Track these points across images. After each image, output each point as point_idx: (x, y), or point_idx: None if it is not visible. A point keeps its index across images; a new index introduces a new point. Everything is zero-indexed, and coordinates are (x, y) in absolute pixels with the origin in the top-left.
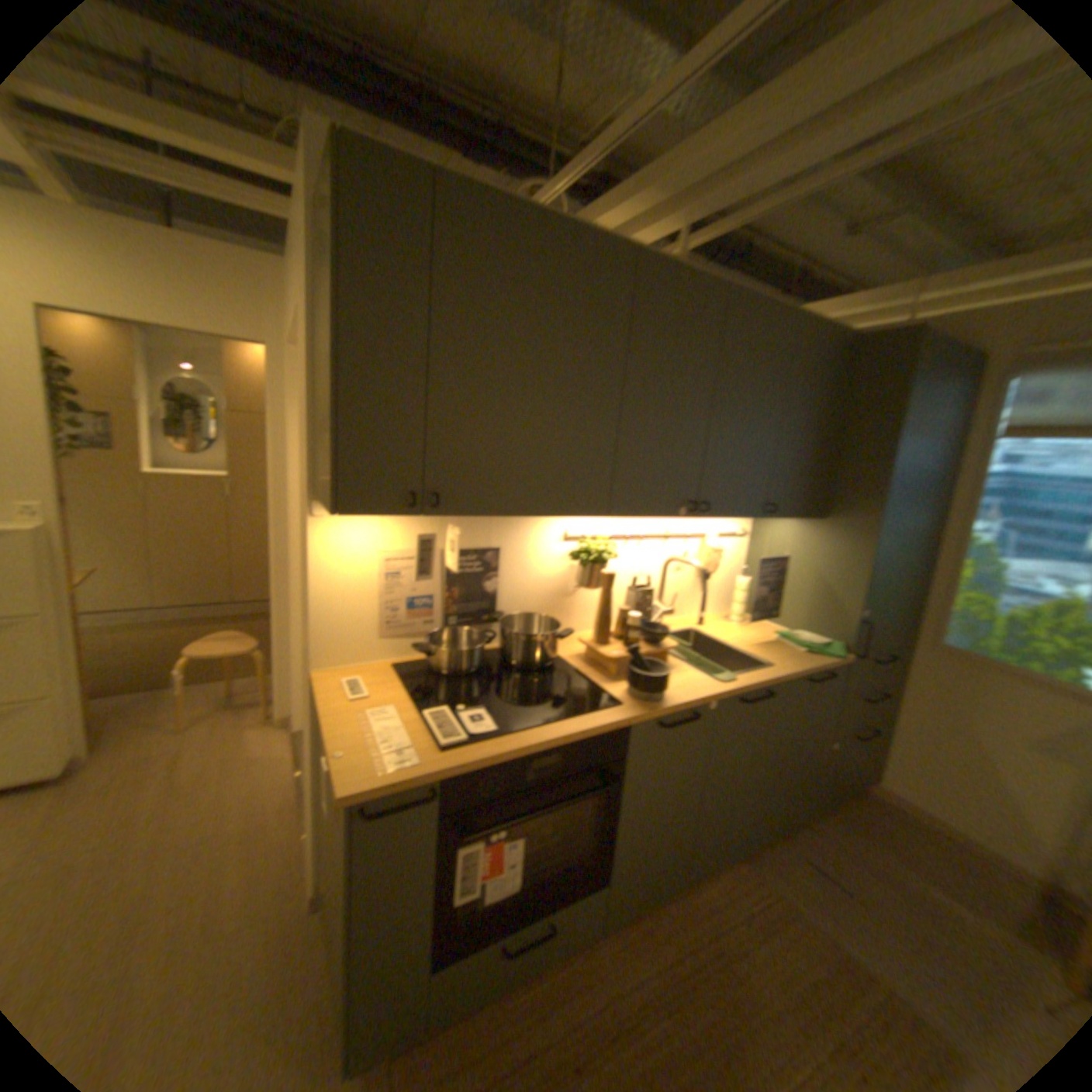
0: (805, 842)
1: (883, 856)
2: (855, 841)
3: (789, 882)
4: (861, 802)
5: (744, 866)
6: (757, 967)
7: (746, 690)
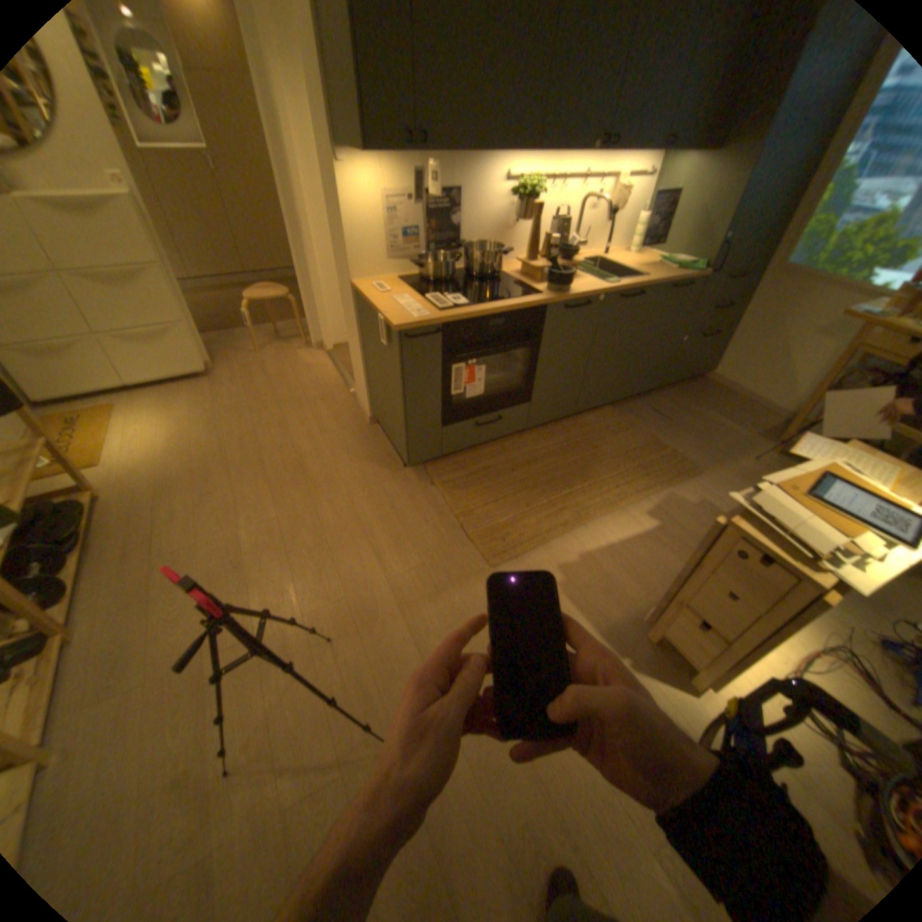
0: (651, 399)
1: (697, 405)
2: (682, 399)
3: (634, 415)
4: (696, 381)
5: (609, 408)
6: (605, 443)
7: (623, 288)
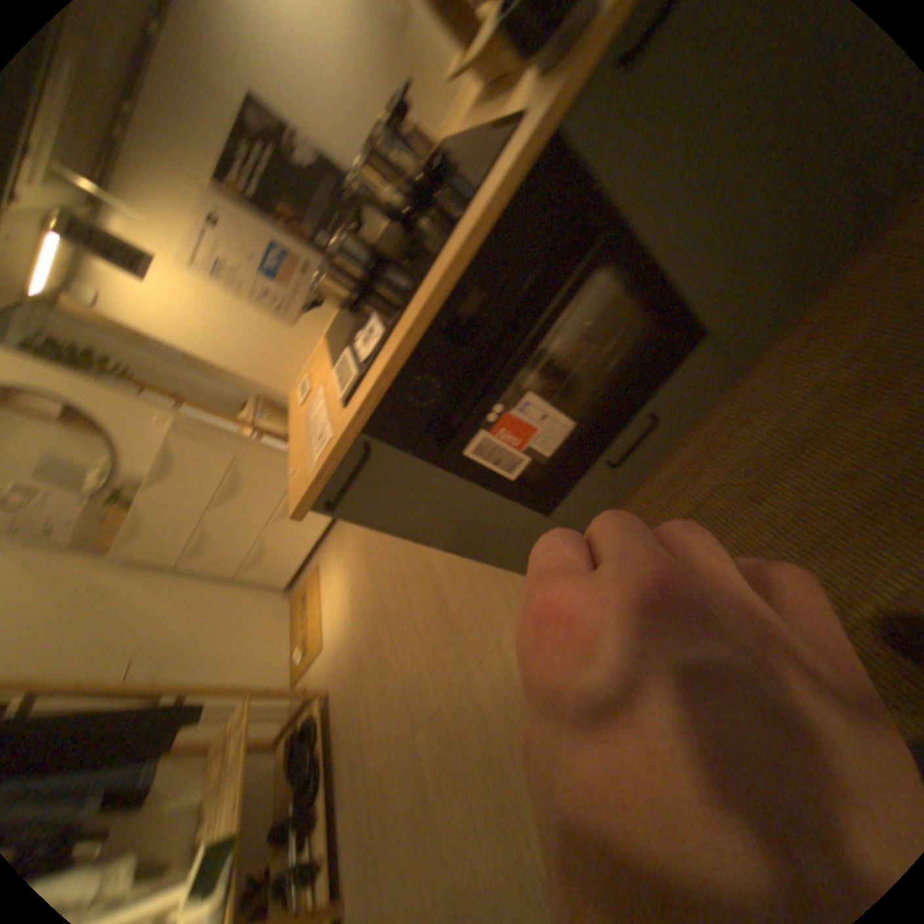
0: None
1: None
2: None
3: None
4: None
5: None
6: None
7: None
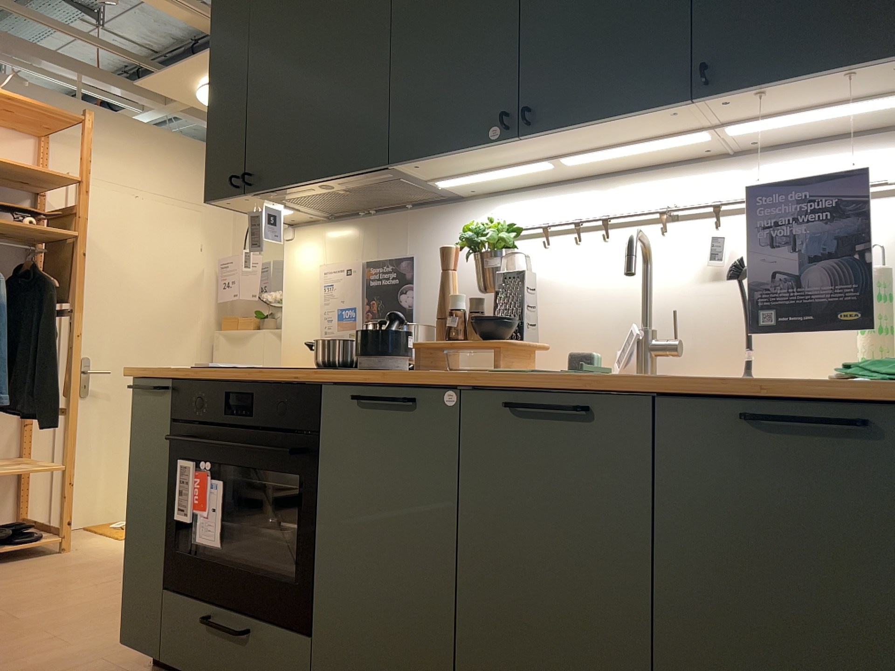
0: None
1: None
2: None
3: None
4: None
5: None
6: None
7: (509, 382)
